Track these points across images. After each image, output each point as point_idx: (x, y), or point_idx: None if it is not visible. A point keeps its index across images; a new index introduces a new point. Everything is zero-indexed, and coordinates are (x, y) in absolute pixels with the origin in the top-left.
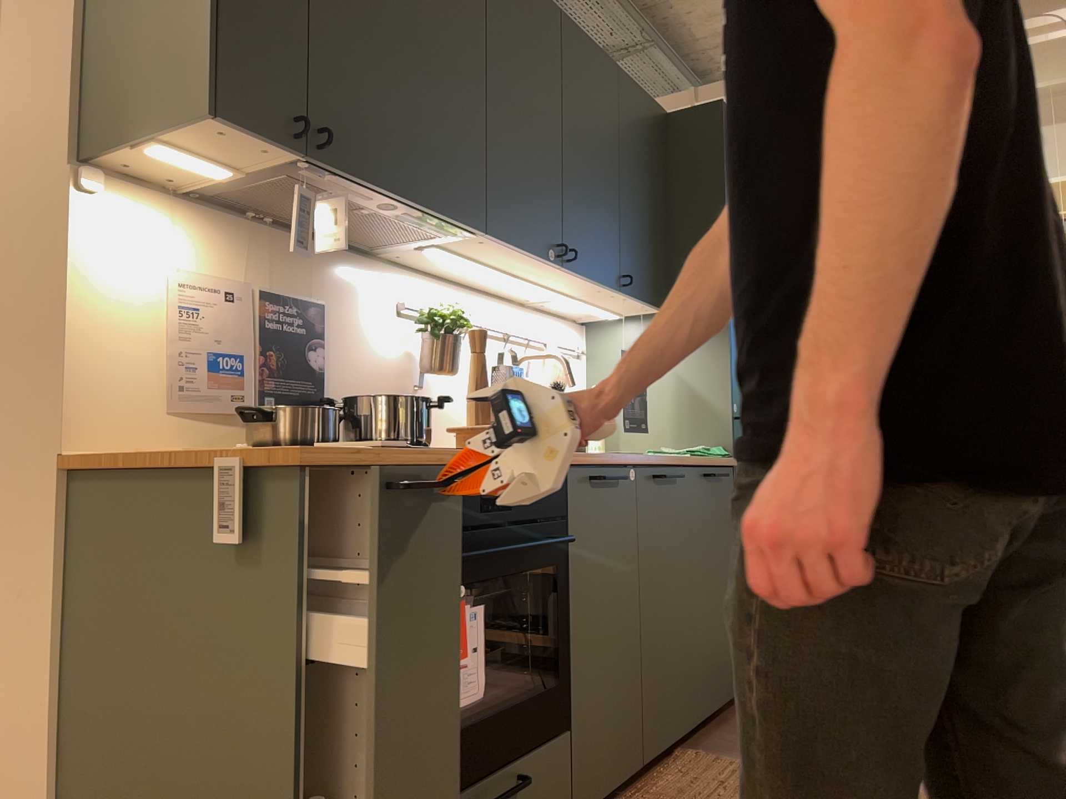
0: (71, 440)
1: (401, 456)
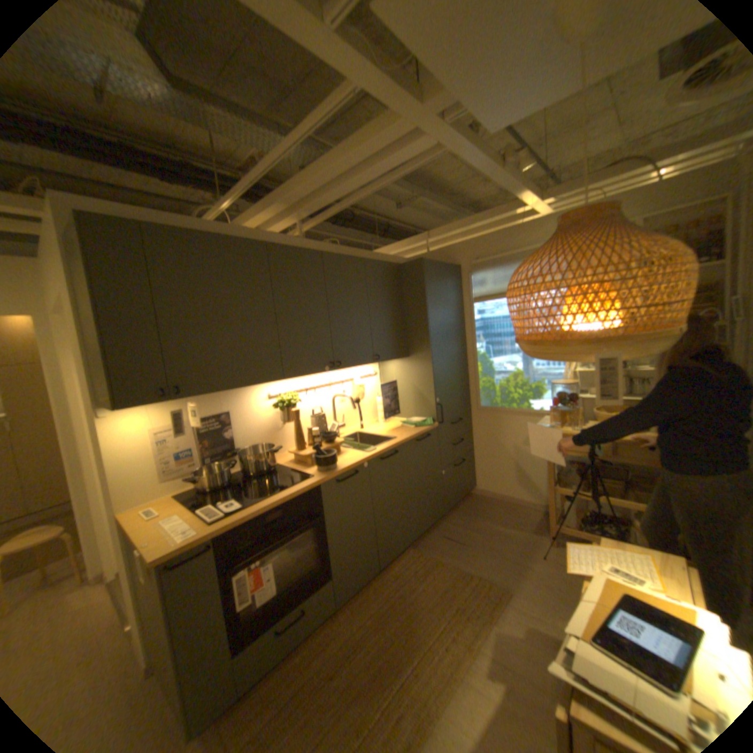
0: (117, 510)
1: (210, 536)
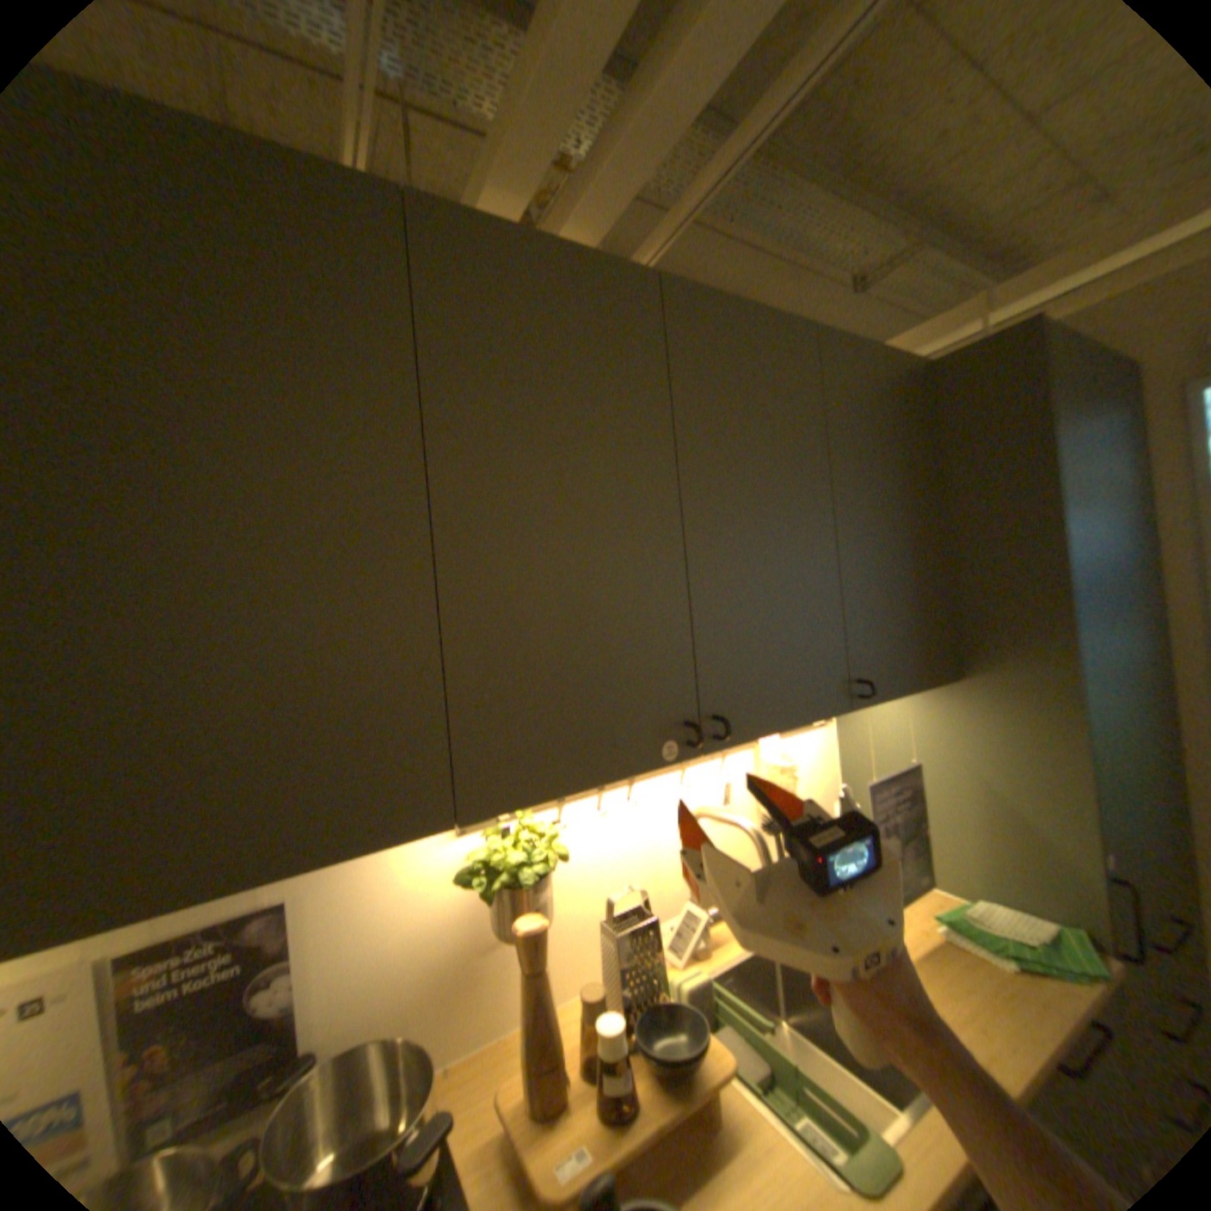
0: None
1: None
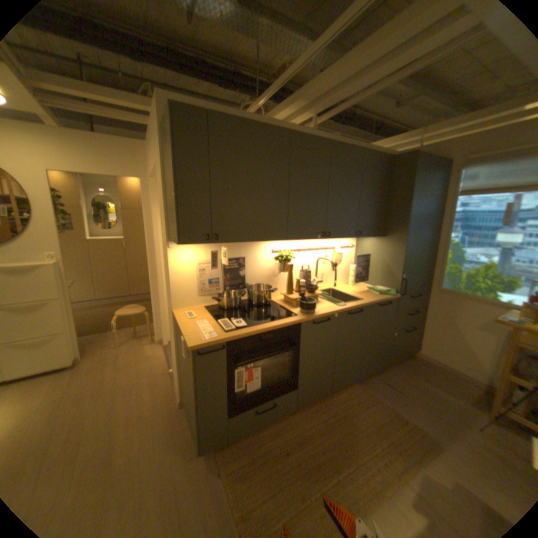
0: (173, 307)
1: (226, 340)
